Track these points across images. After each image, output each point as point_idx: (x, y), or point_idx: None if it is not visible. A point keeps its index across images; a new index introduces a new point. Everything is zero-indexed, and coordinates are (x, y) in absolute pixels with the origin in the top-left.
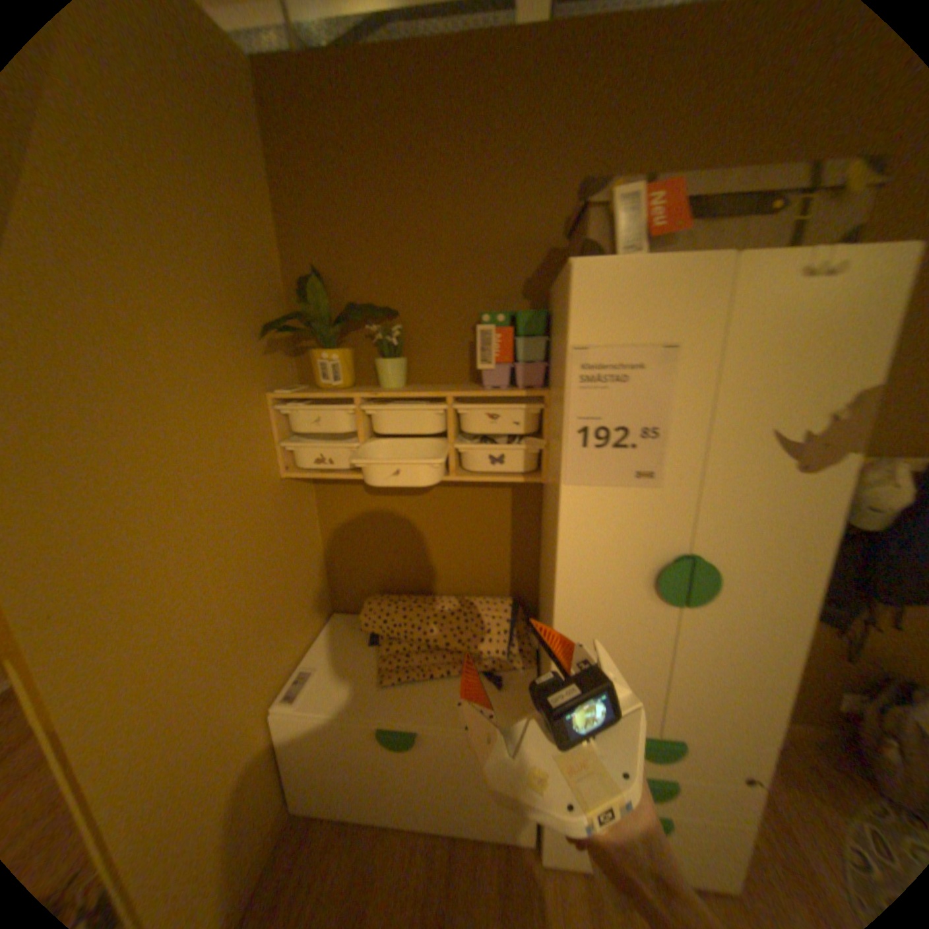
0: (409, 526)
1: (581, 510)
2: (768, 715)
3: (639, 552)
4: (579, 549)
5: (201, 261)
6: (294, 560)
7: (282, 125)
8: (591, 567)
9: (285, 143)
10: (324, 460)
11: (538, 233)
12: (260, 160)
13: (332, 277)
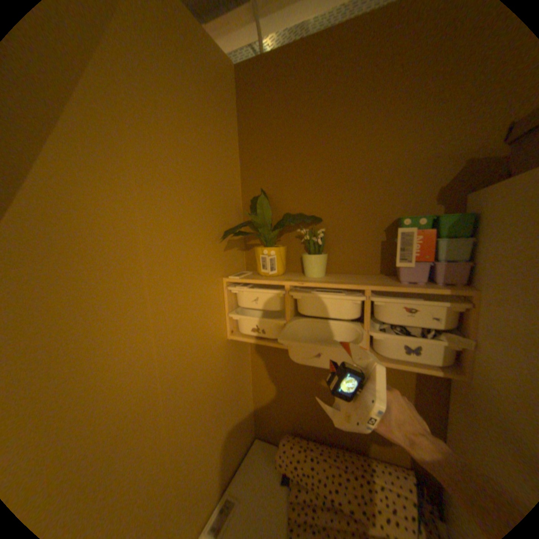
0: (319, 384)
1: None
2: None
3: None
4: None
5: (187, 187)
6: (231, 400)
7: (250, 100)
8: None
9: (250, 111)
10: (258, 329)
11: (456, 146)
12: (234, 124)
13: (274, 195)
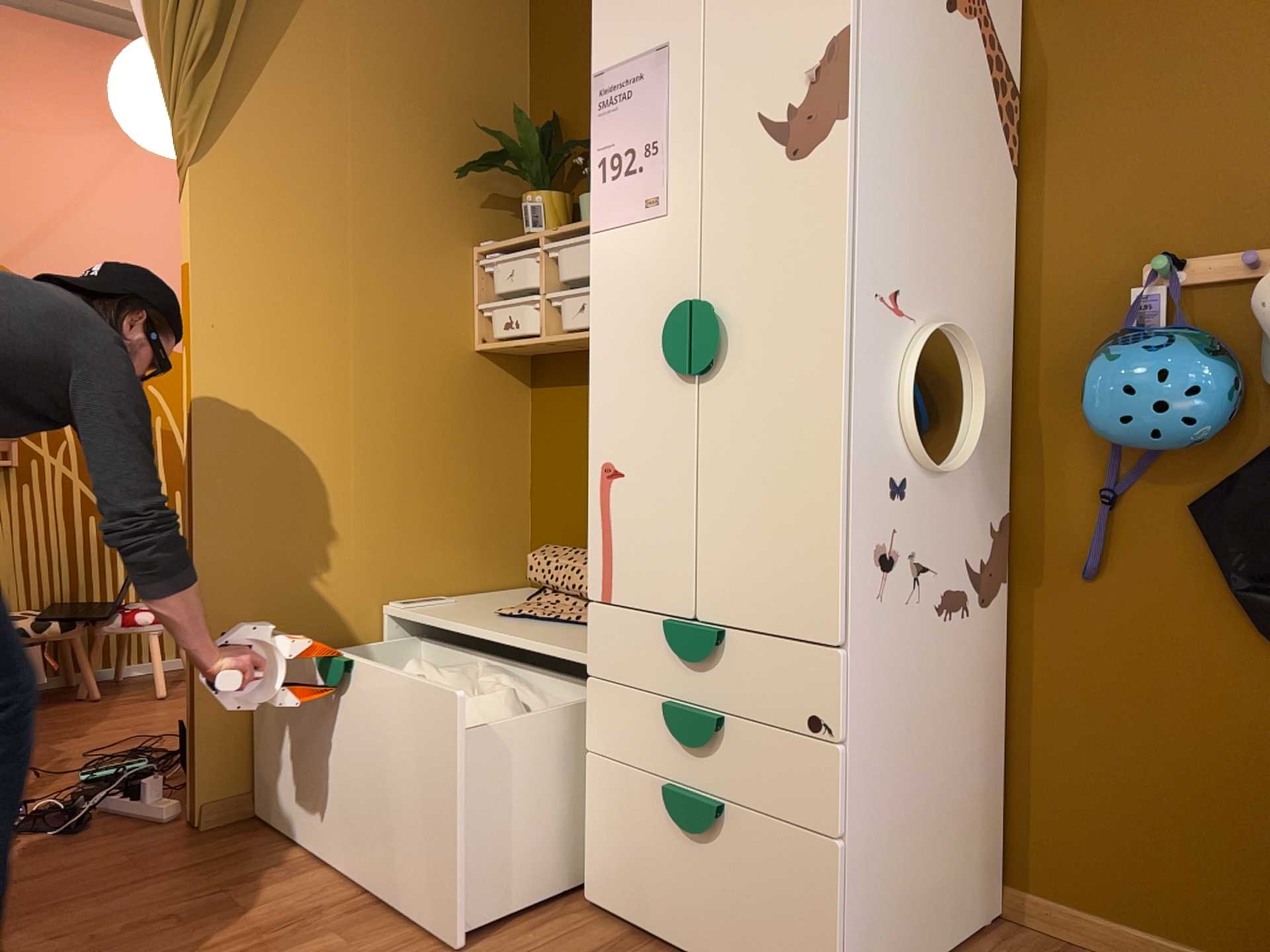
0: None
1: (605, 262)
2: (814, 569)
3: (654, 306)
4: (605, 314)
5: (420, 105)
6: (472, 461)
7: None
8: (616, 336)
9: None
10: (511, 324)
11: None
12: (523, 20)
13: (569, 122)
